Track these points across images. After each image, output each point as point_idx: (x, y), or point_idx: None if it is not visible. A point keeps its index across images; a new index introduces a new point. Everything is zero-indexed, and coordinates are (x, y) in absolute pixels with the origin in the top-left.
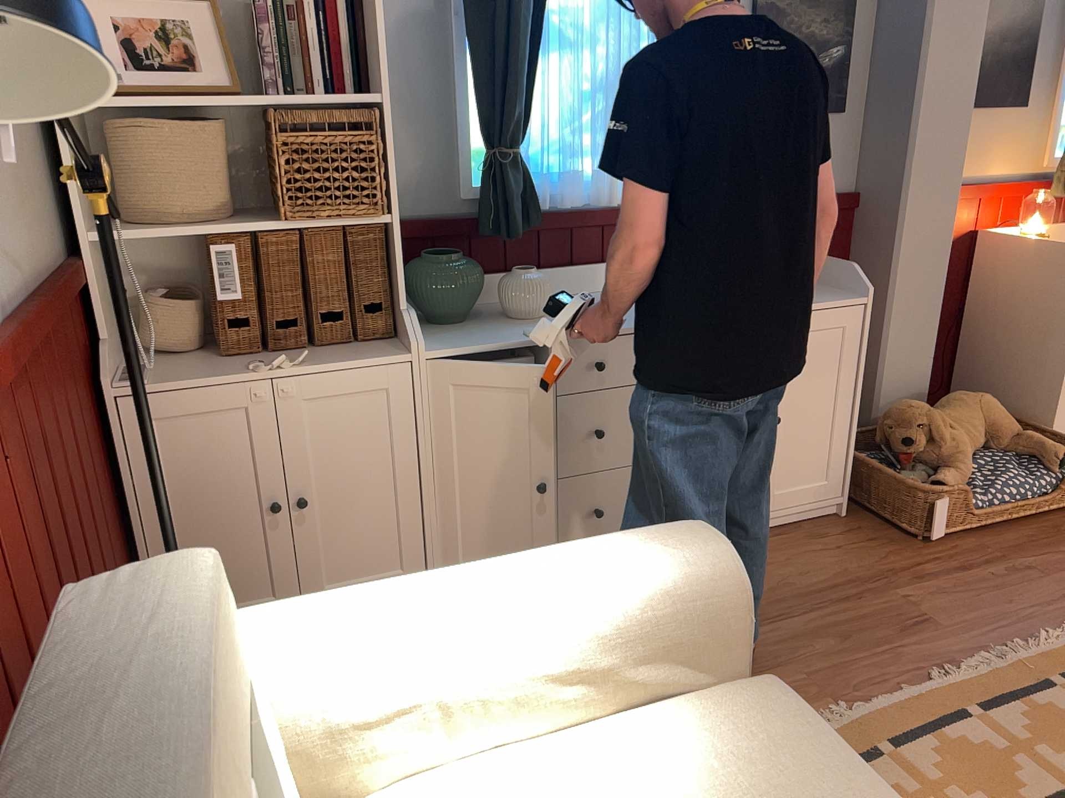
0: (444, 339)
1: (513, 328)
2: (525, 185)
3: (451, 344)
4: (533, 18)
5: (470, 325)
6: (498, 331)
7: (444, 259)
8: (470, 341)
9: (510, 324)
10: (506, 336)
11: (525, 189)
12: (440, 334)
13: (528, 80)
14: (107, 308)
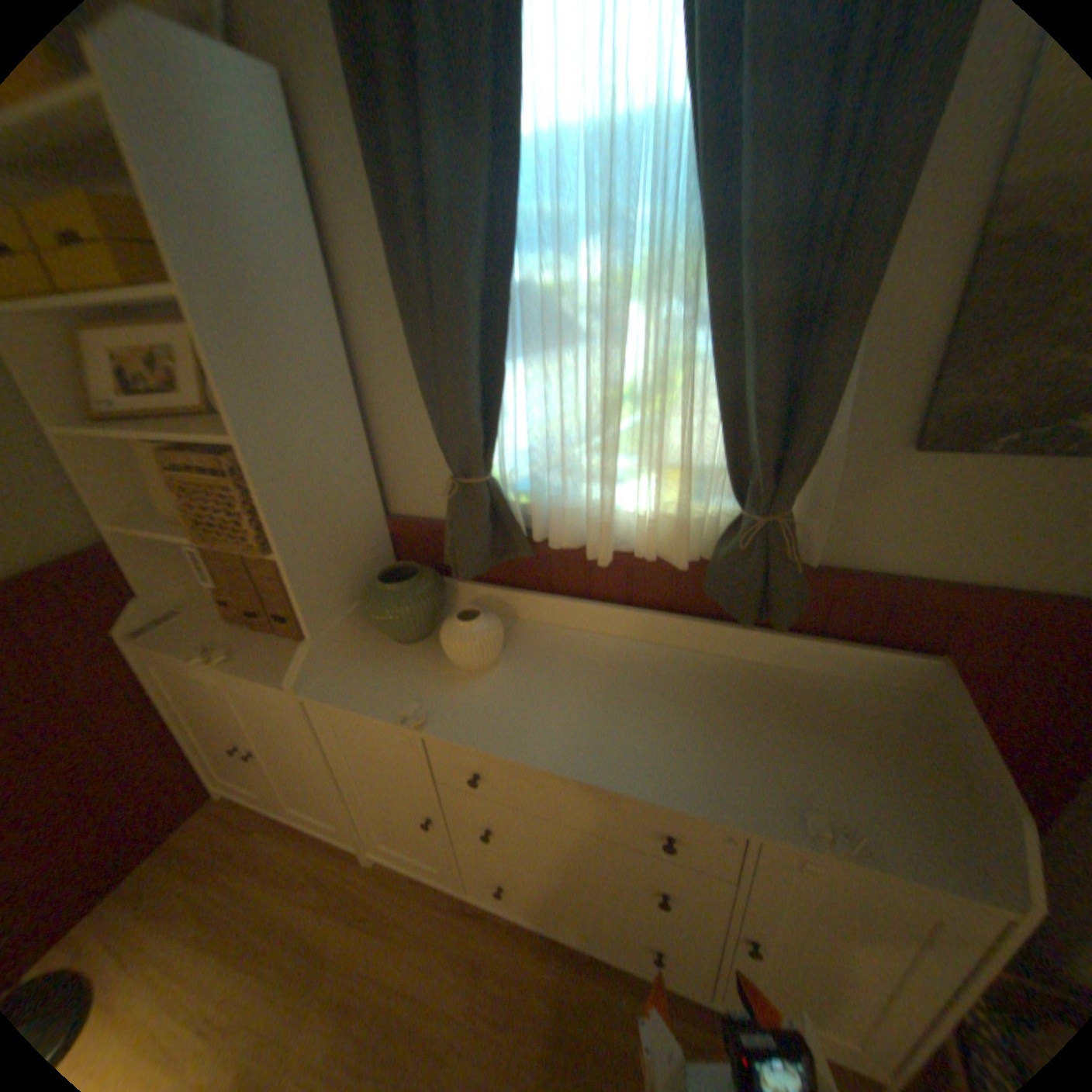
0: (350, 674)
1: (421, 684)
2: (490, 519)
3: (337, 688)
4: (485, 311)
5: (407, 654)
6: (401, 684)
7: (385, 585)
8: (354, 692)
9: (431, 673)
10: (389, 700)
11: (497, 520)
12: (363, 660)
13: (490, 393)
14: (155, 568)
